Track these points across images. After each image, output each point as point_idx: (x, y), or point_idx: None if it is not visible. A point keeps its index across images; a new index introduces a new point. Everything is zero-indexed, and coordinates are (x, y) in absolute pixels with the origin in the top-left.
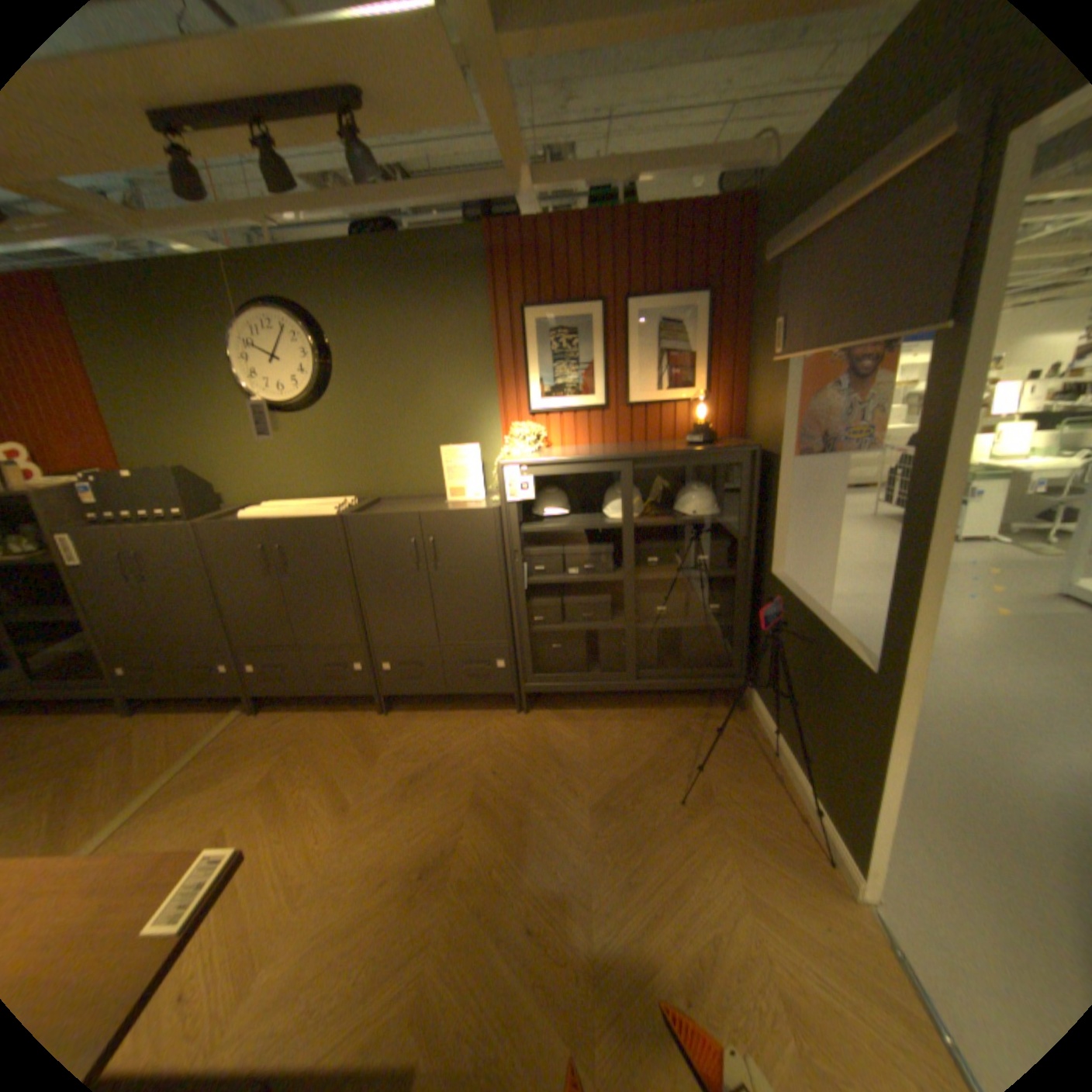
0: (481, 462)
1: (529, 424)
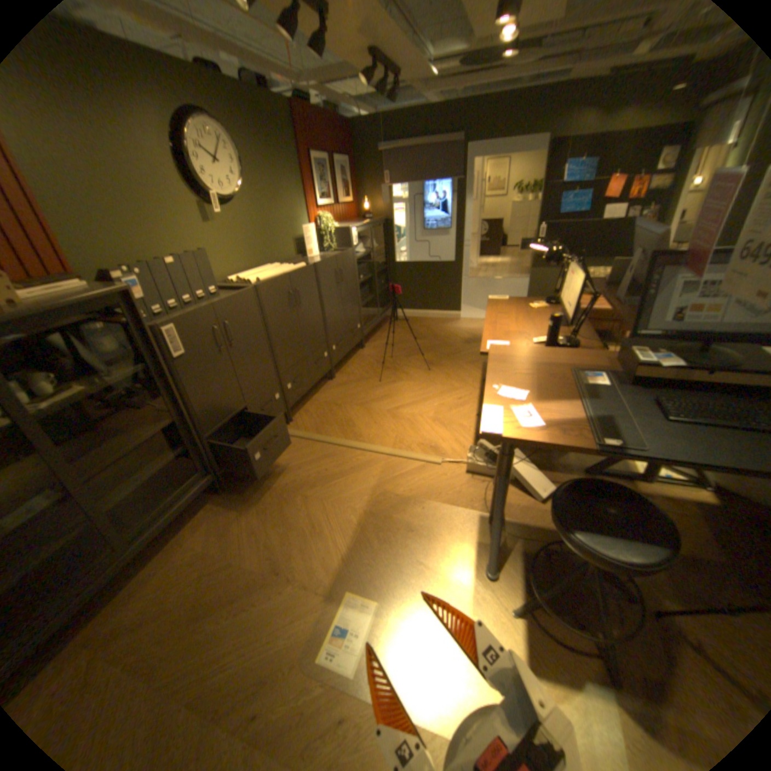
0: (316, 234)
1: (324, 212)
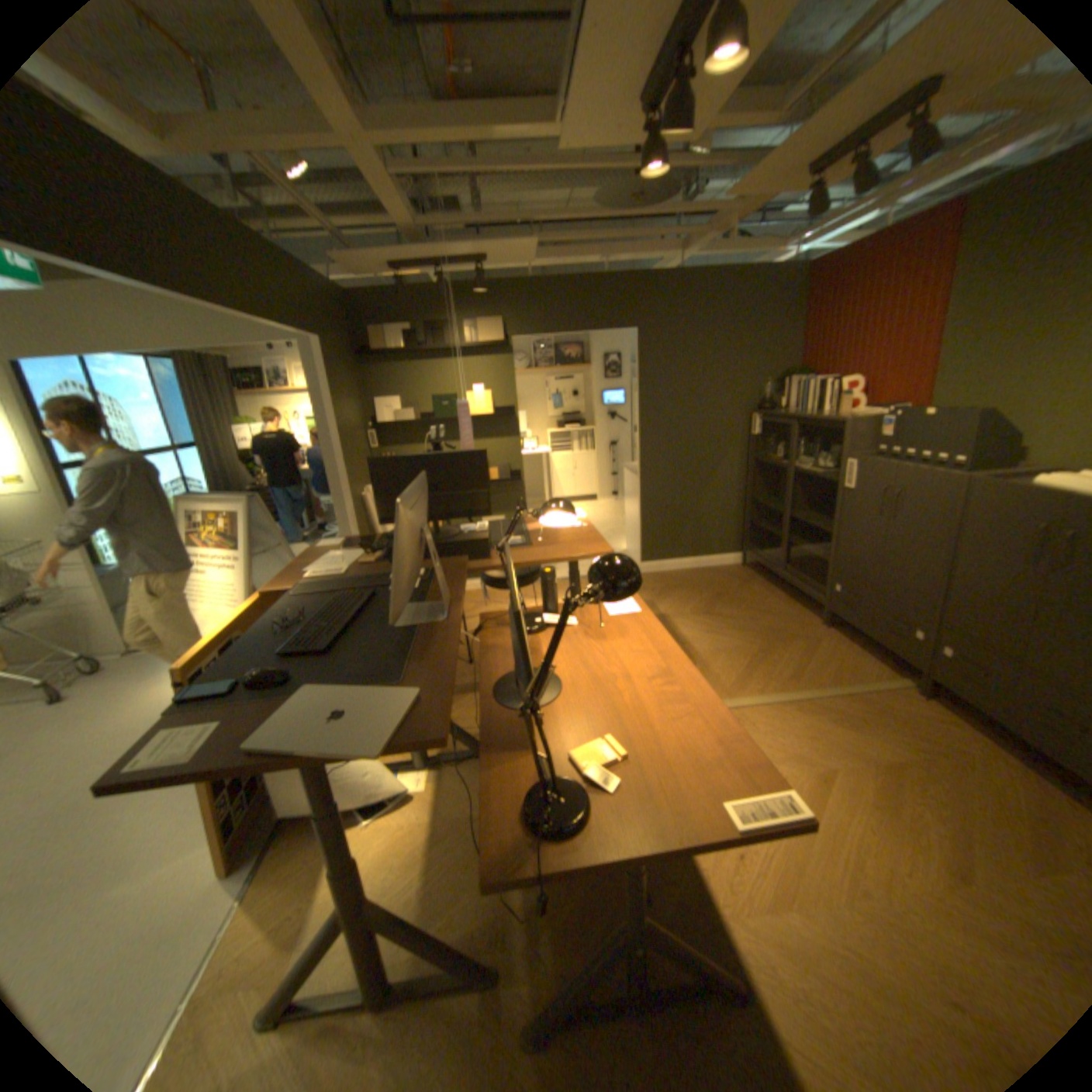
0: None
1: None
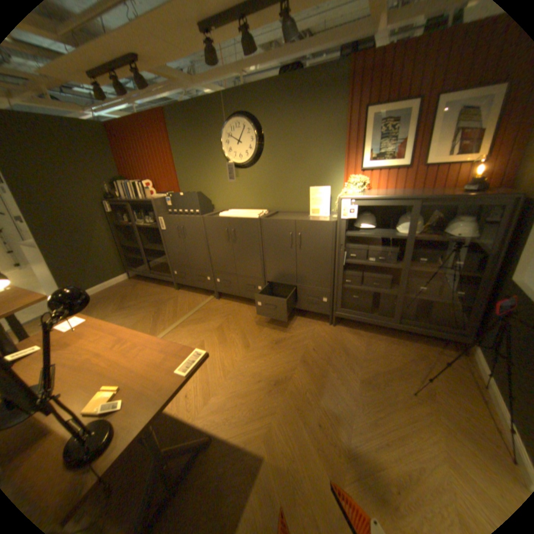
0: (330, 196)
1: (360, 175)
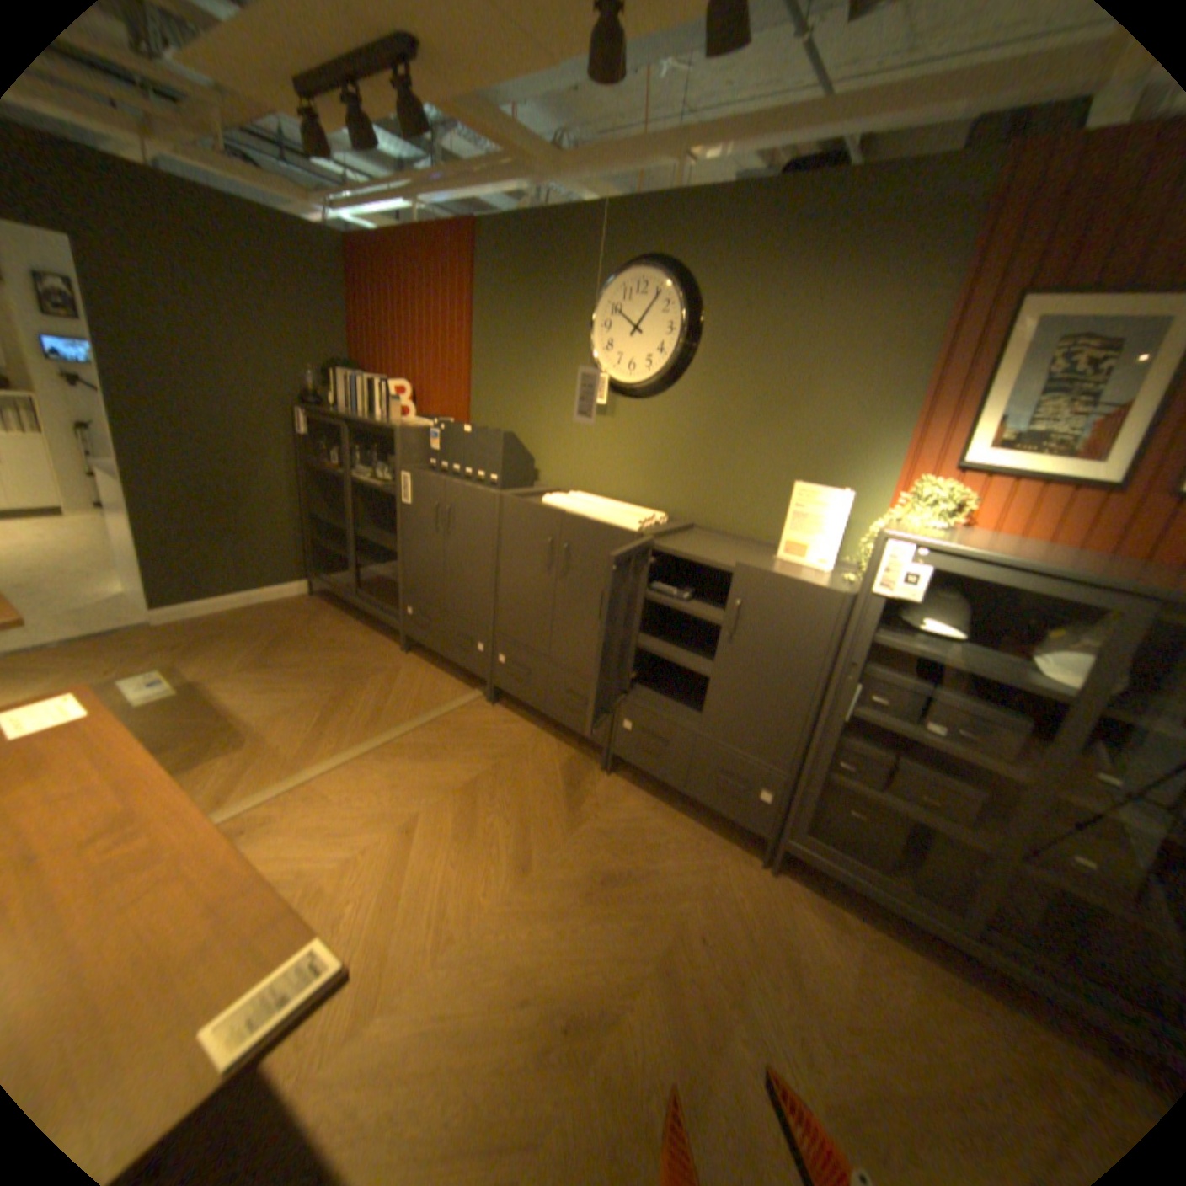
0: (848, 517)
1: (953, 481)
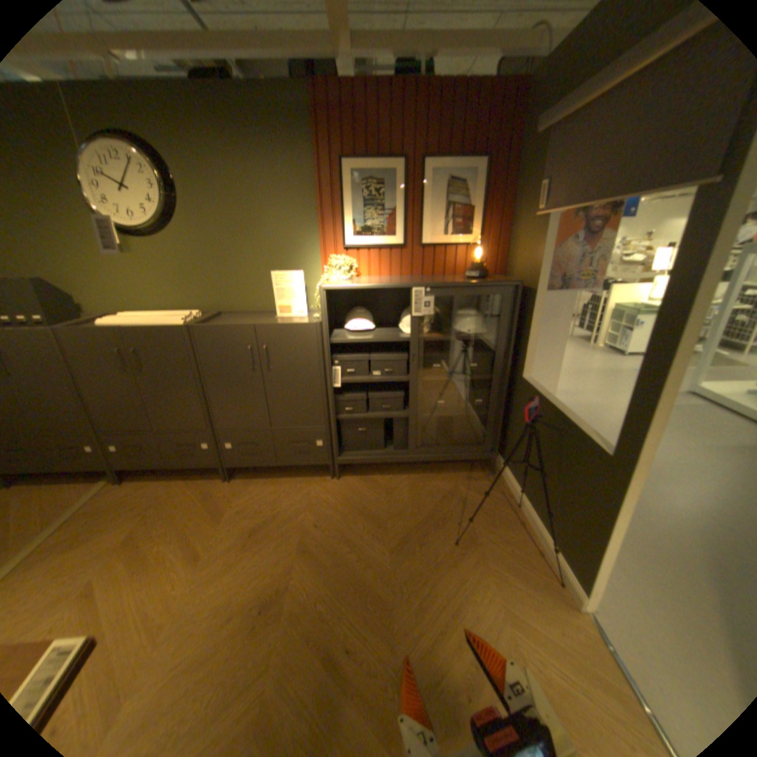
0: (304, 285)
1: (343, 256)
